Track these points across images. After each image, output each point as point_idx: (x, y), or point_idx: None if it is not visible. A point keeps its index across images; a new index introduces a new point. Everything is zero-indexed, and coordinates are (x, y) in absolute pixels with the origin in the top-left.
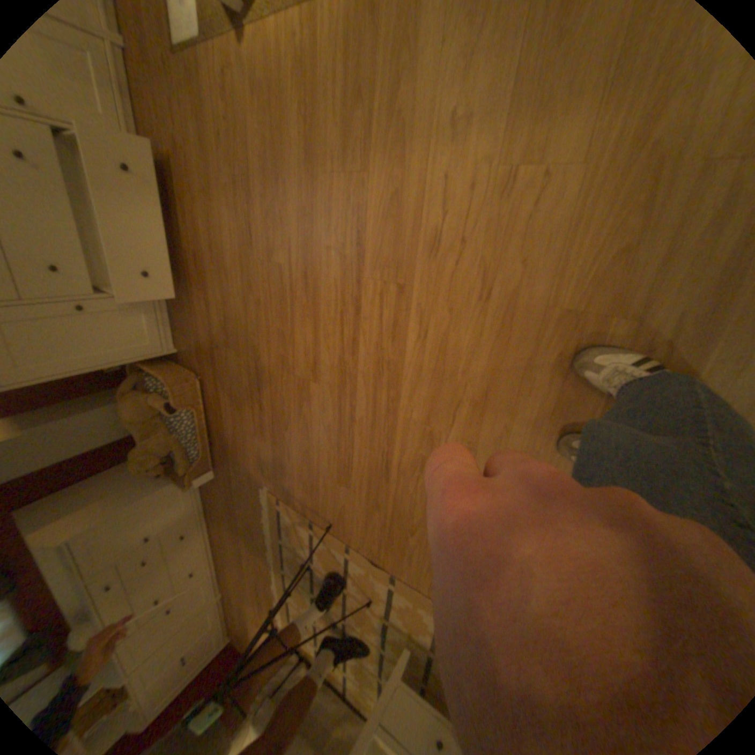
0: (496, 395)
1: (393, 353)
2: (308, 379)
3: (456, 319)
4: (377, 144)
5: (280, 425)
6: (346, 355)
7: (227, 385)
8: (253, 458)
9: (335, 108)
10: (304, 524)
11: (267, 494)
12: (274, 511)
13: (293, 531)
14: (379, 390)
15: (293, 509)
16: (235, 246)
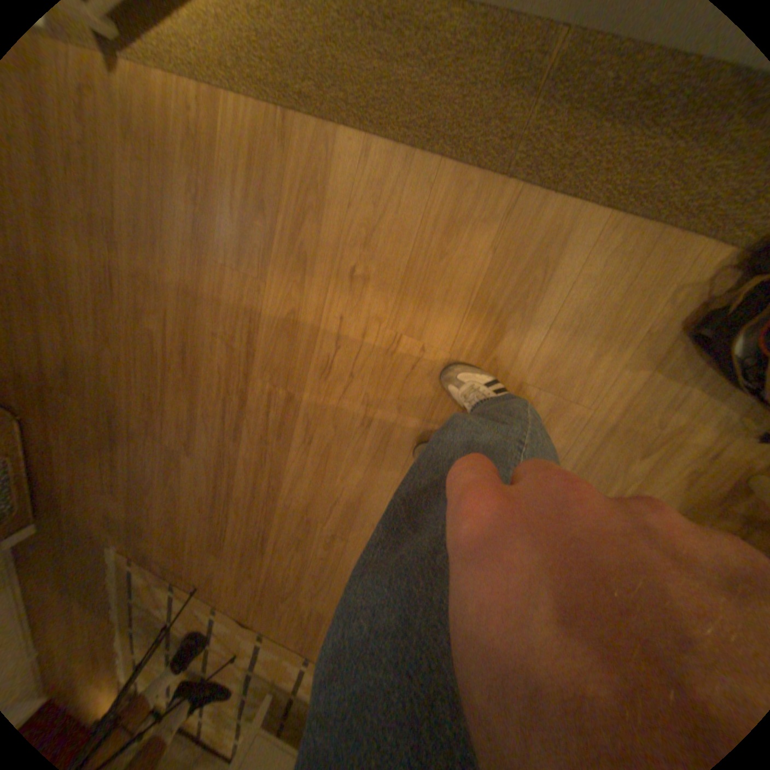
0: (367, 501)
1: (277, 449)
2: (179, 452)
3: (339, 435)
4: (276, 262)
5: (138, 490)
6: (227, 439)
7: (63, 436)
8: (97, 517)
9: (233, 208)
10: (162, 588)
11: (115, 555)
12: (124, 573)
13: (148, 593)
14: (260, 477)
15: (149, 572)
16: (86, 291)
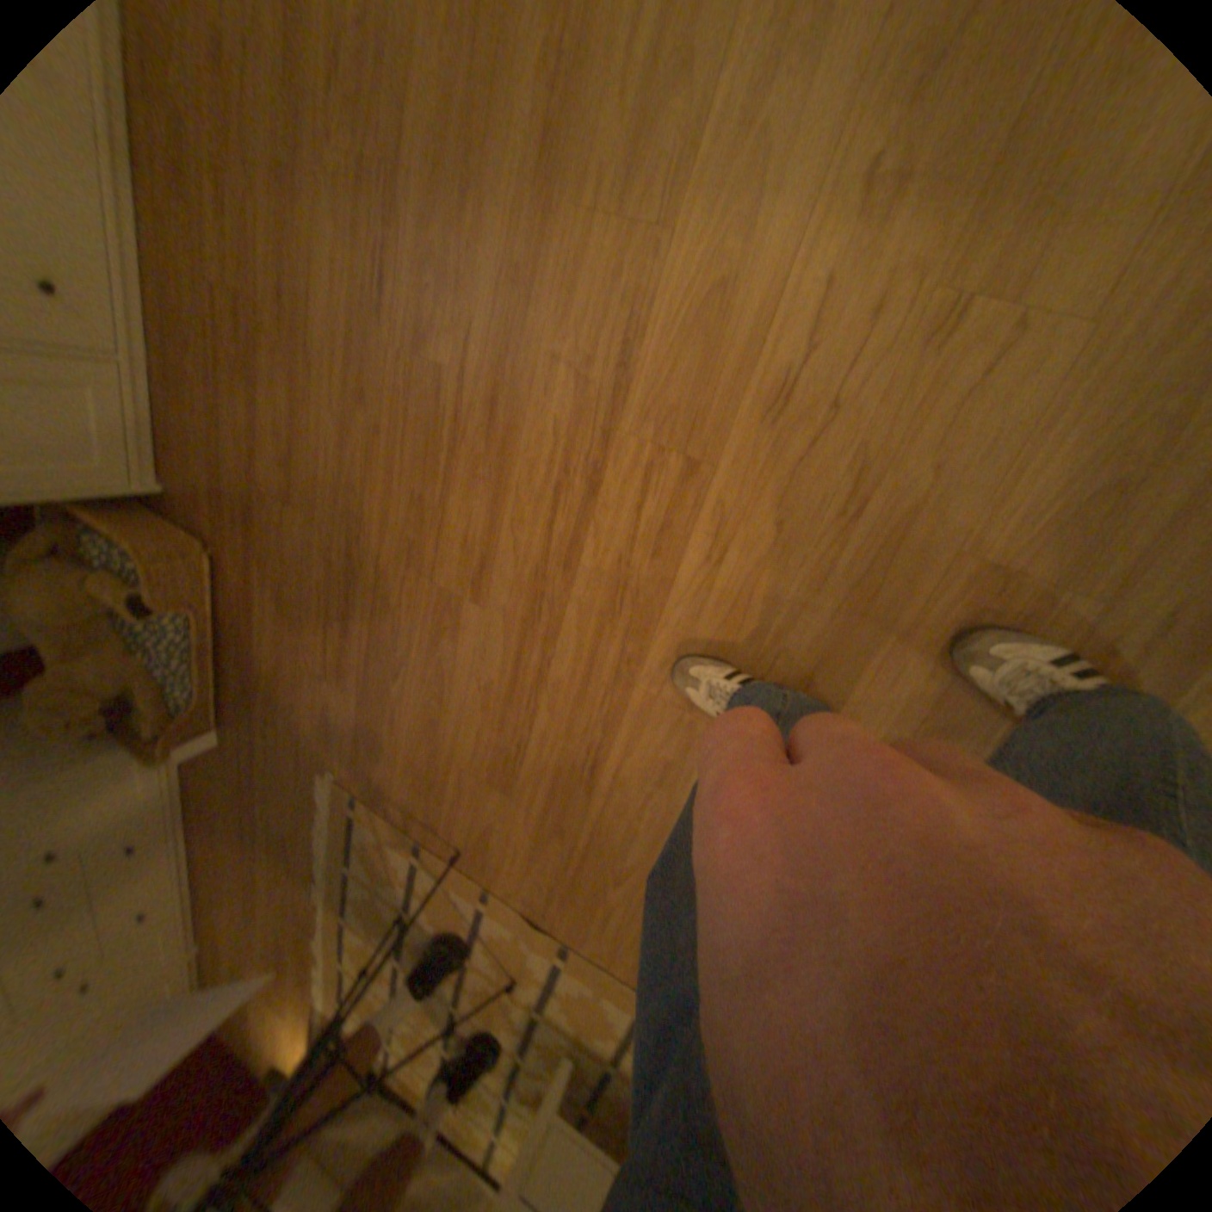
0: (829, 682)
1: (650, 581)
2: (462, 596)
3: (787, 542)
4: (703, 181)
5: (384, 672)
6: (553, 567)
7: (275, 580)
8: (312, 722)
9: (628, 83)
10: (404, 850)
11: (333, 789)
12: (344, 821)
13: (379, 858)
14: (607, 639)
15: (384, 821)
16: (339, 309)
